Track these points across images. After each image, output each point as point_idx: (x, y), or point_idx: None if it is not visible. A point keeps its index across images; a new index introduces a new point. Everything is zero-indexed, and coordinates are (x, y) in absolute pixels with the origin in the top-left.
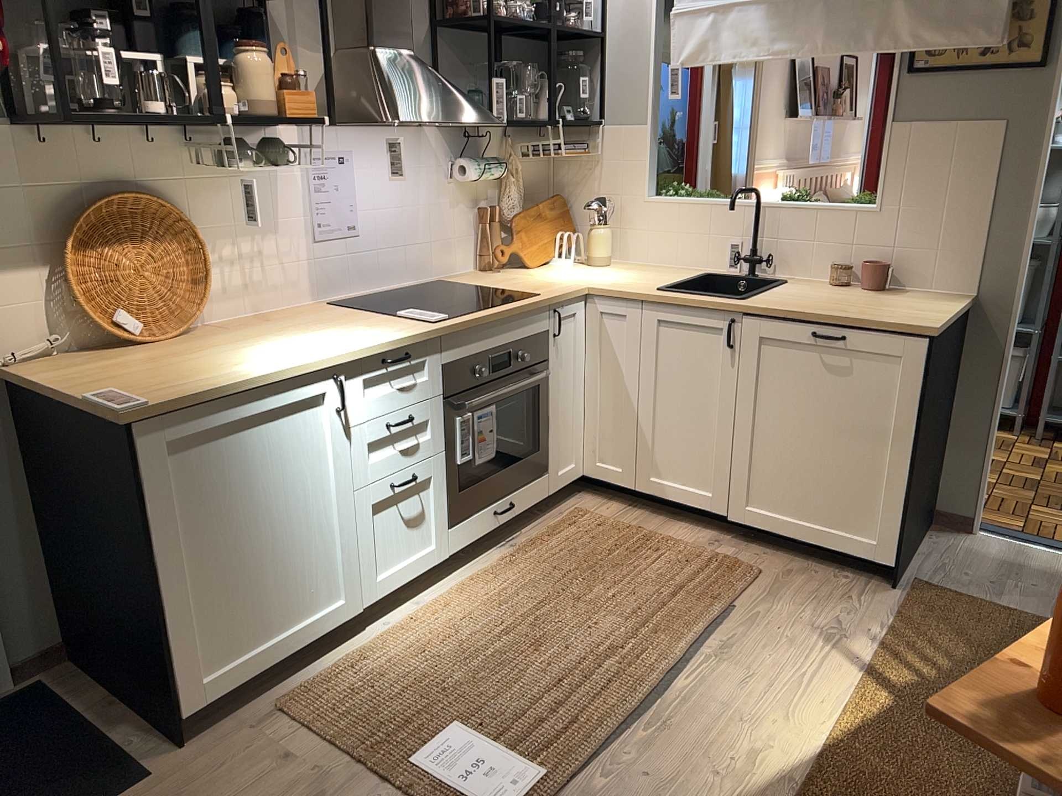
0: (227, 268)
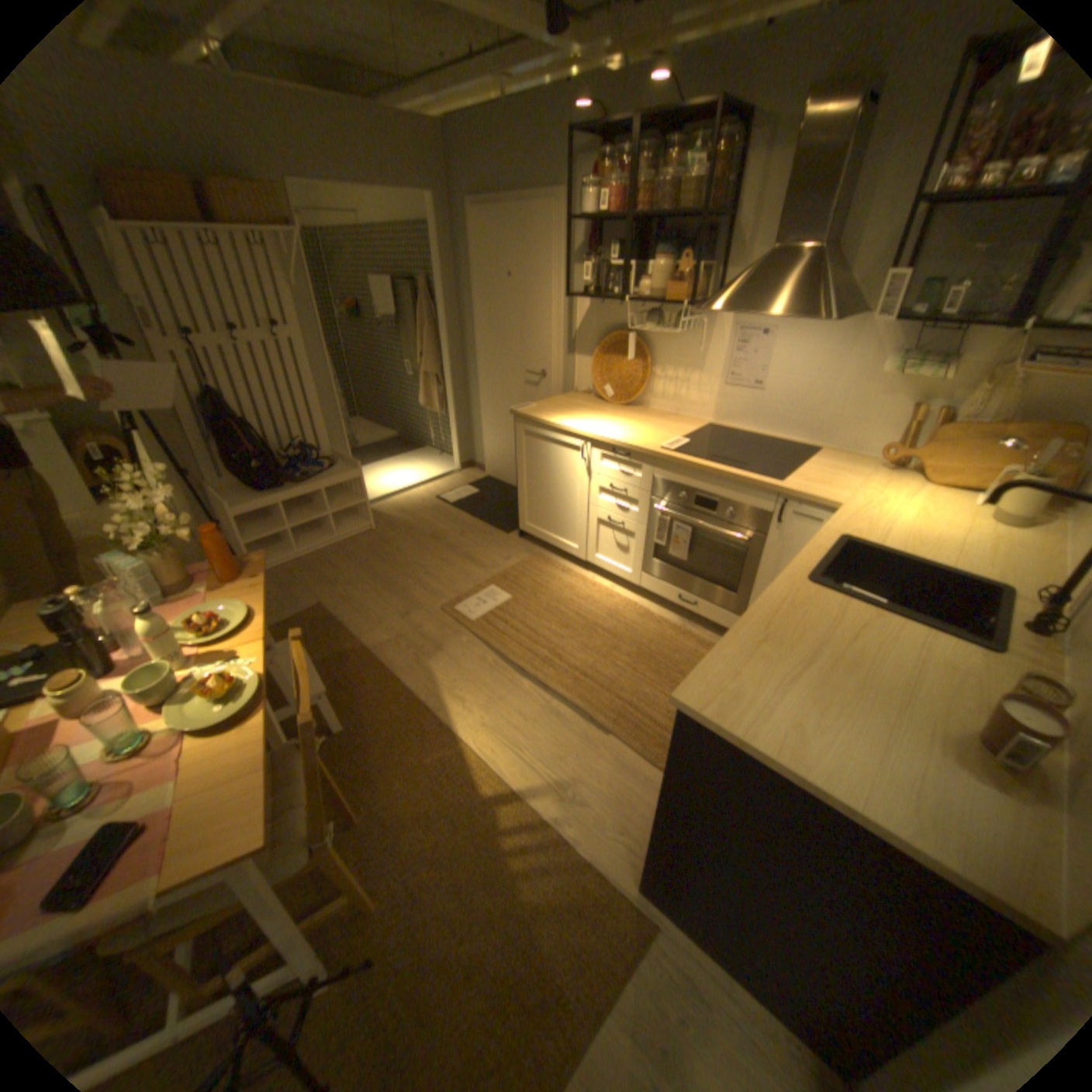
0: (667, 382)
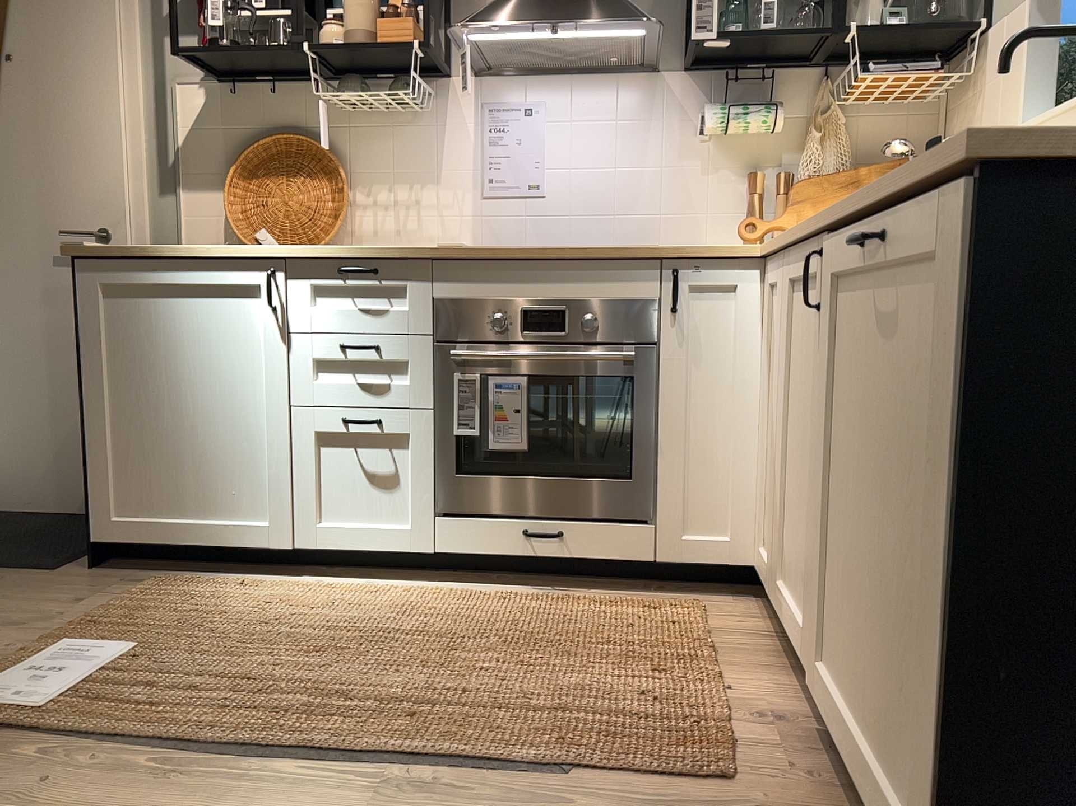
0: (379, 212)
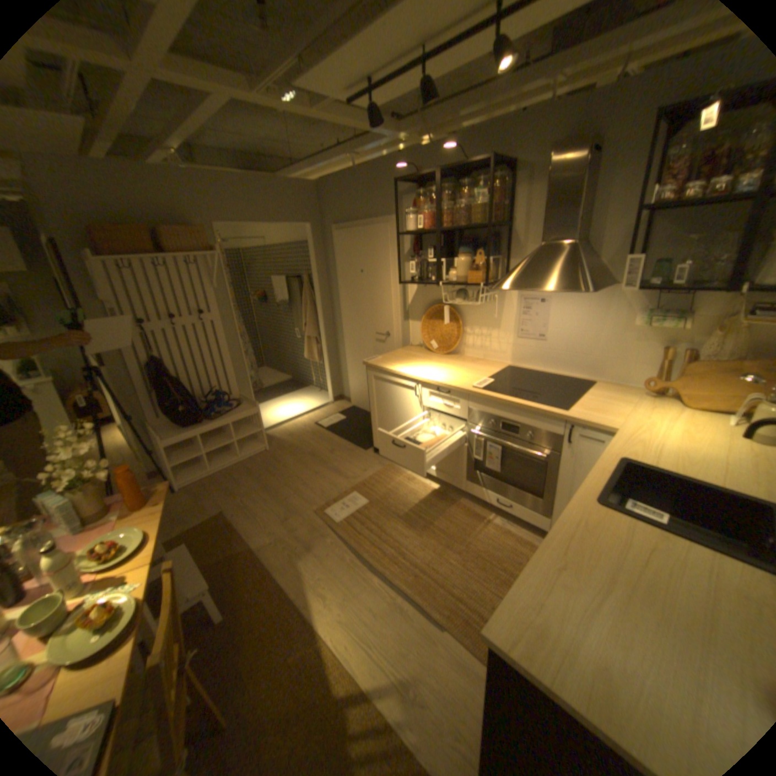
0: (475, 337)
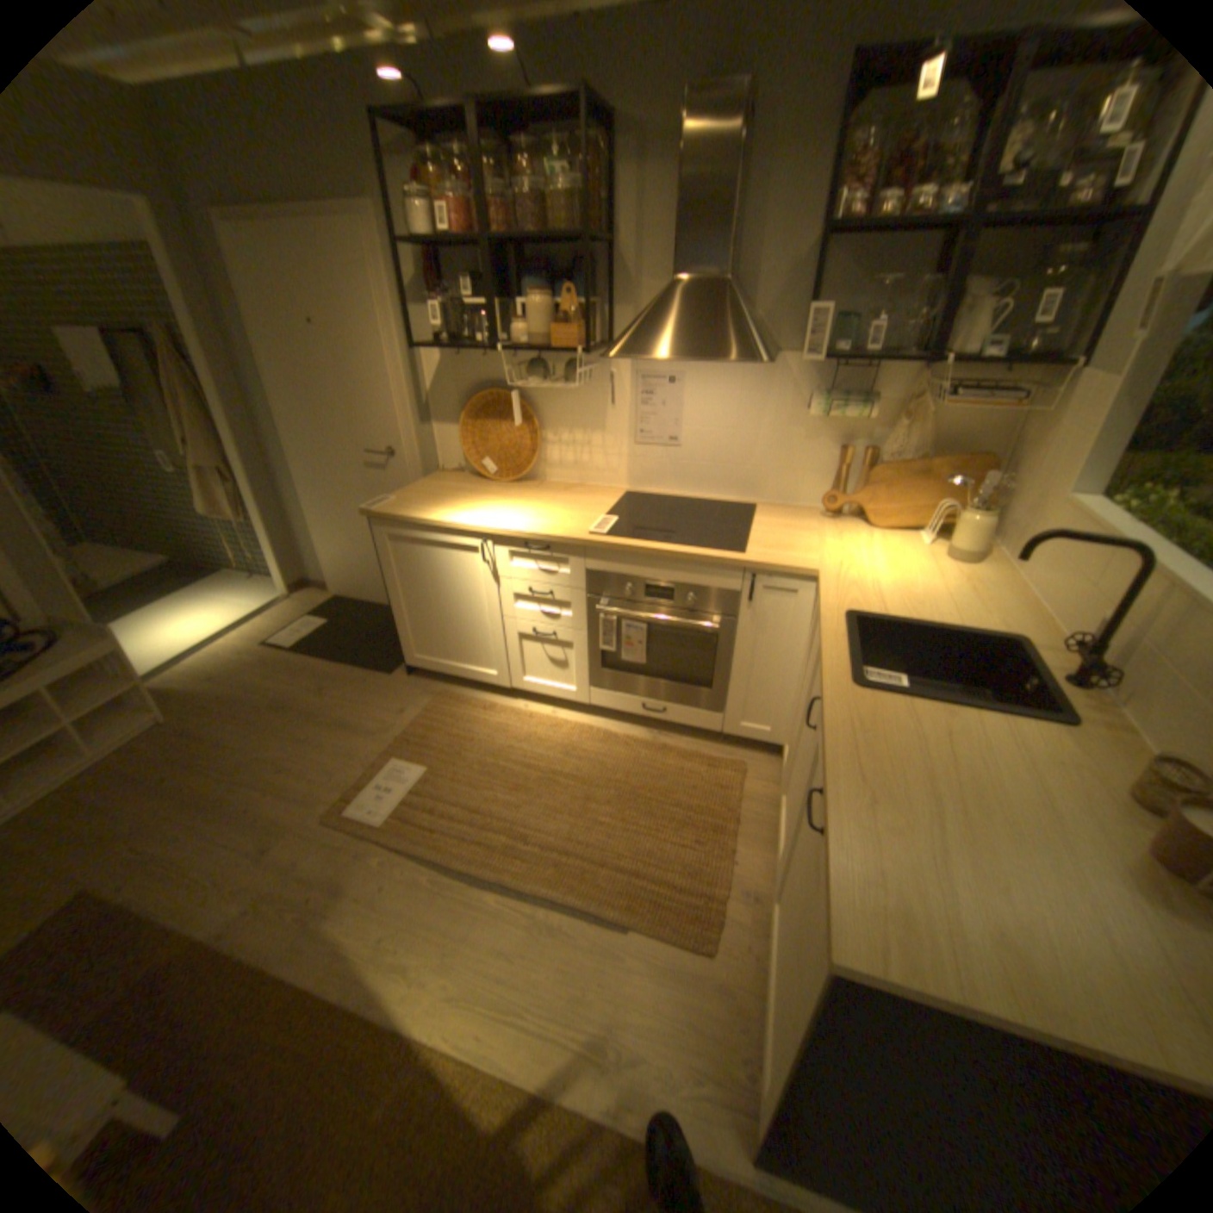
0: (563, 448)
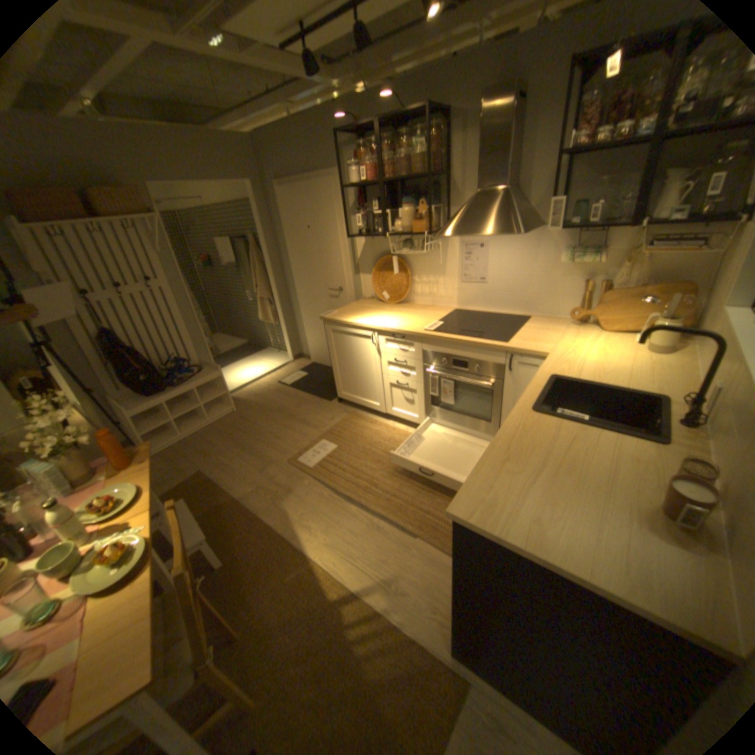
0: (423, 285)
